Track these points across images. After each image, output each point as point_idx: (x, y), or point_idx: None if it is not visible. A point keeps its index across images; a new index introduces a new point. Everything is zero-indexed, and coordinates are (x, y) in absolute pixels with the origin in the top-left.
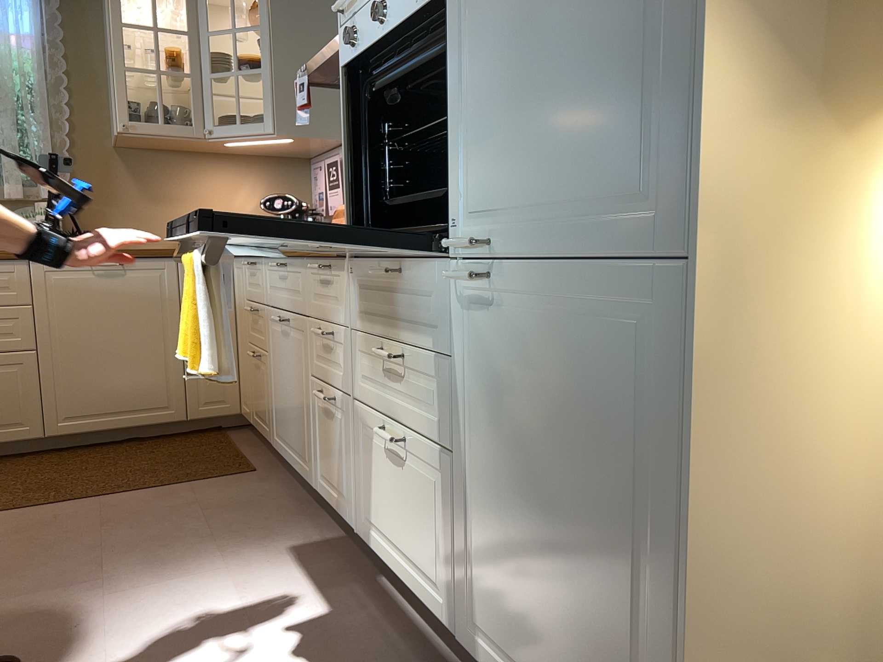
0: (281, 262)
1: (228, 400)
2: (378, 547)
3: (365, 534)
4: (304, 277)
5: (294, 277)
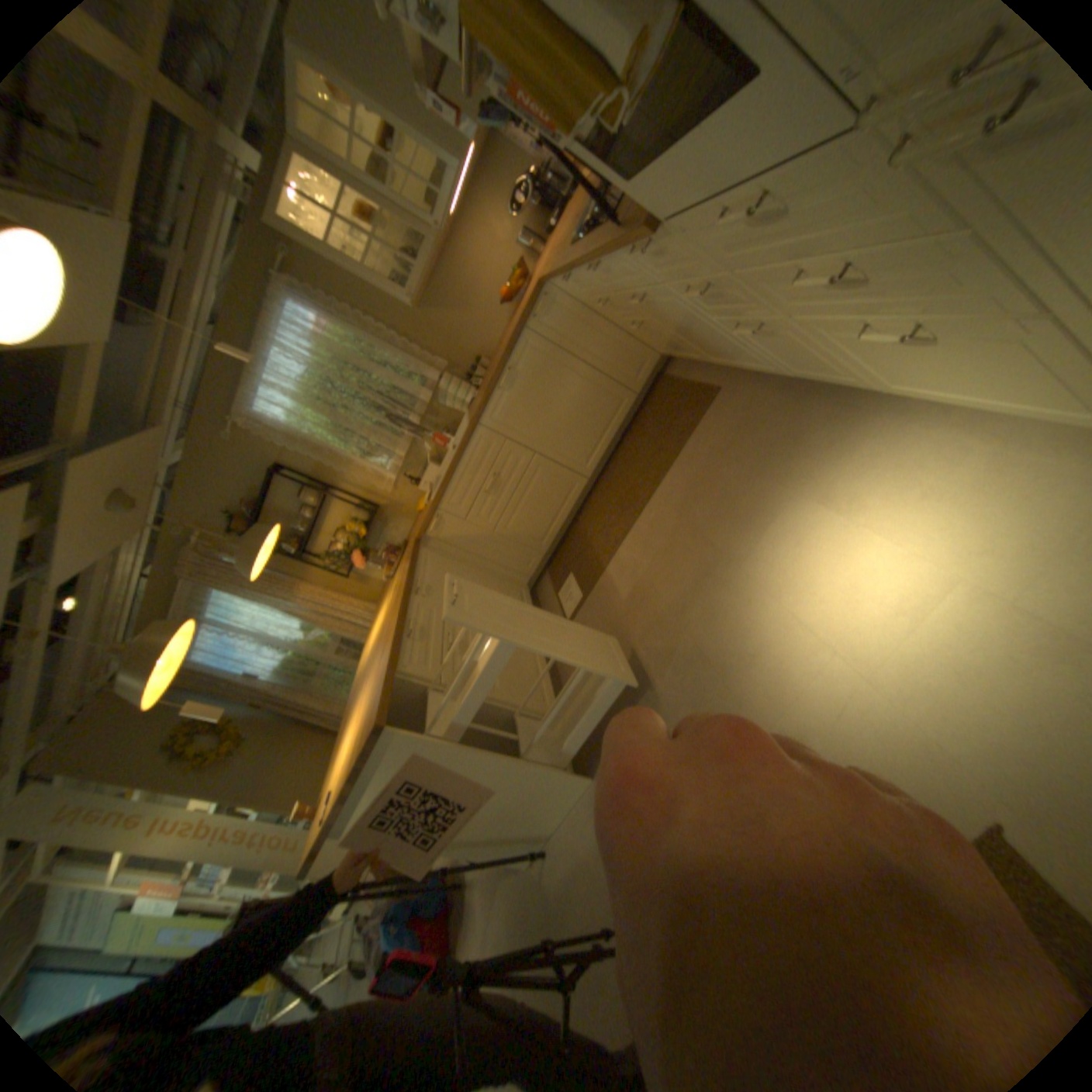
0: (594, 259)
1: (648, 355)
2: (931, 392)
3: (898, 387)
4: (629, 258)
5: (618, 262)
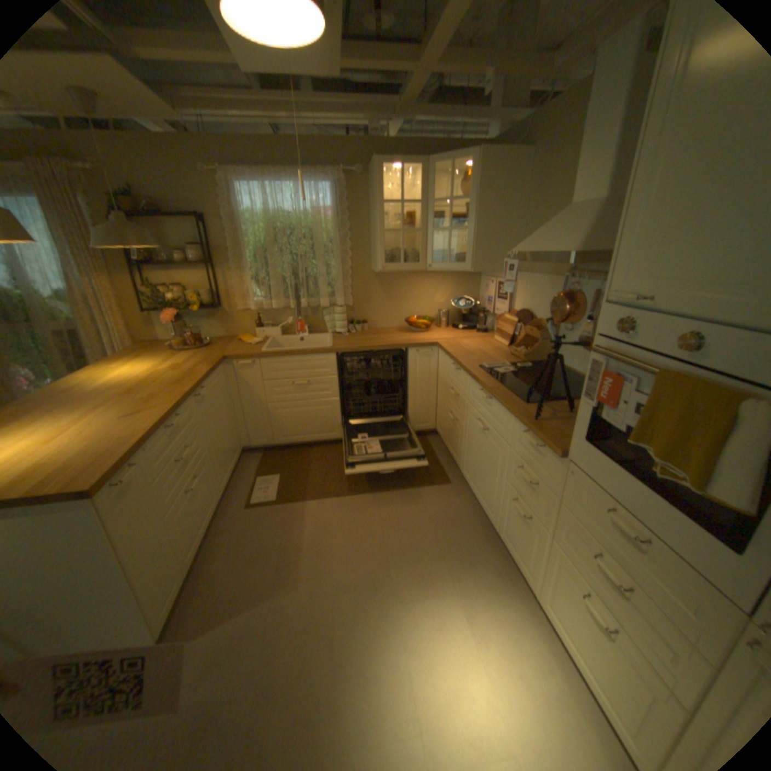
0: (487, 393)
1: (429, 422)
2: (559, 633)
3: (545, 609)
4: (509, 423)
5: (498, 412)
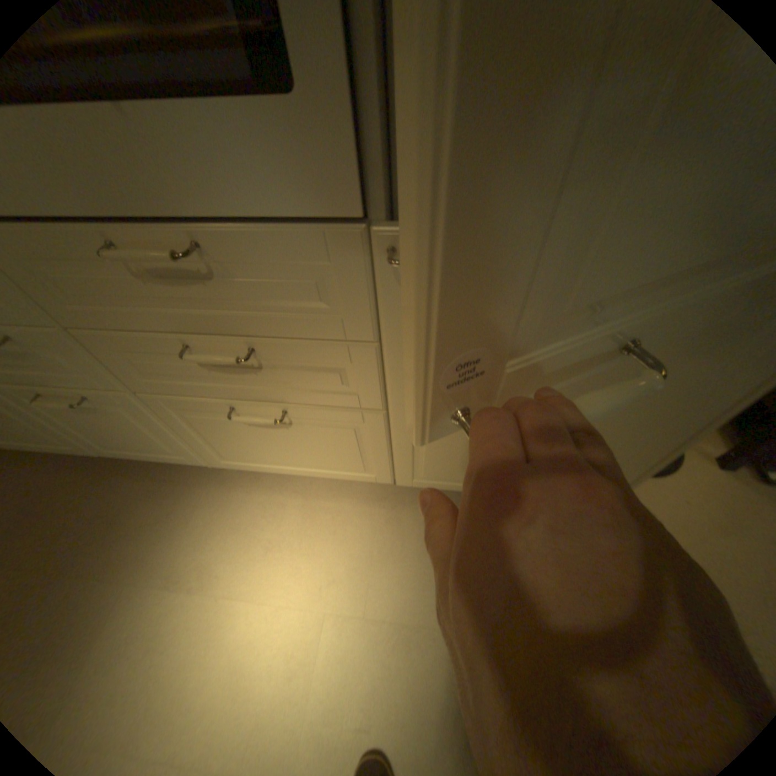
0: None
1: None
2: (253, 468)
3: (223, 466)
4: None
5: None
